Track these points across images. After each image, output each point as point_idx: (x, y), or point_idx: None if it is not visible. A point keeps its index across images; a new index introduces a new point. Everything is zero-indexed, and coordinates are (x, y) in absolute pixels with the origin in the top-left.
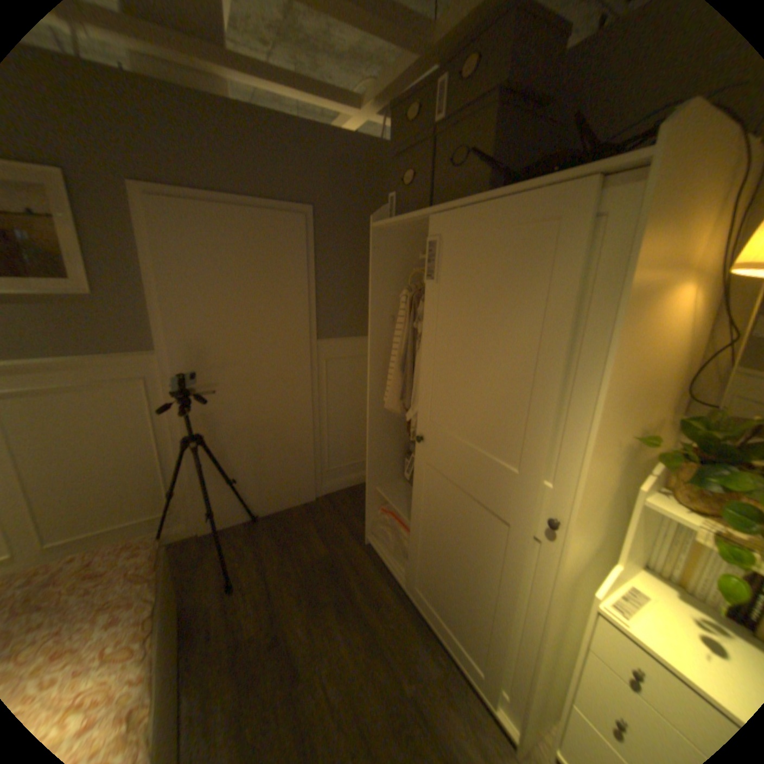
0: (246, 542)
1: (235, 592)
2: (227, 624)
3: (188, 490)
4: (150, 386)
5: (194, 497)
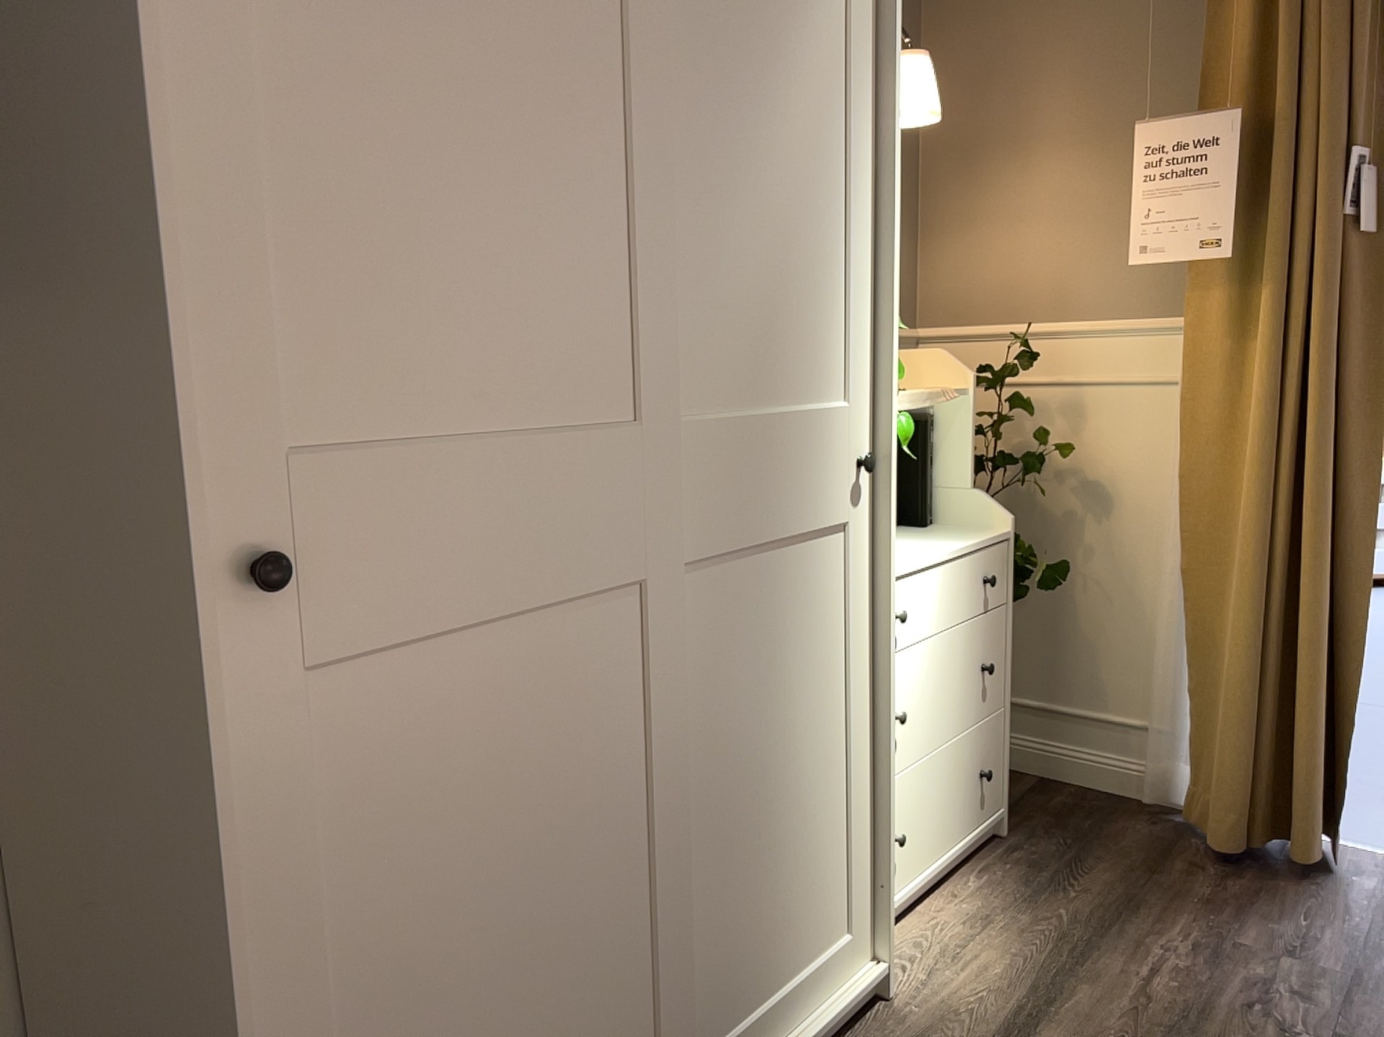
0: None
1: None
2: None
3: None
4: None
5: None
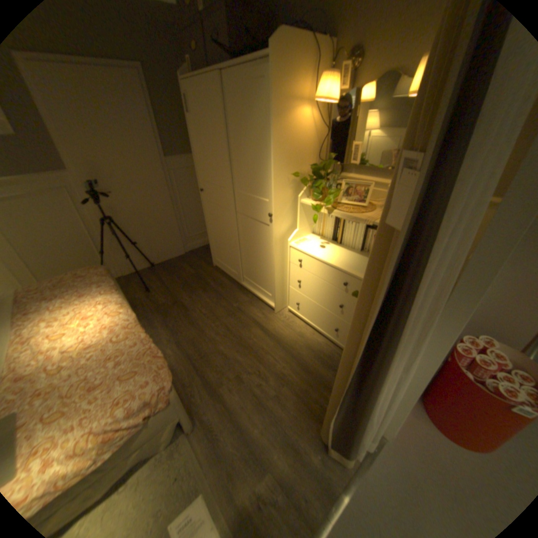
0: (152, 274)
1: (151, 291)
2: (151, 300)
3: (111, 251)
4: (71, 191)
5: (116, 255)
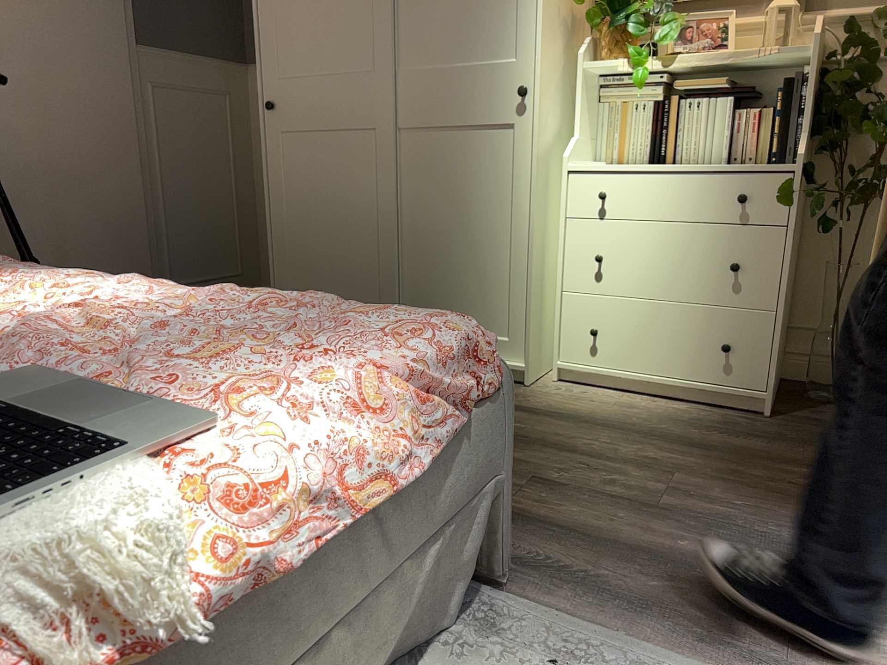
0: None
1: None
2: None
3: None
4: None
5: None
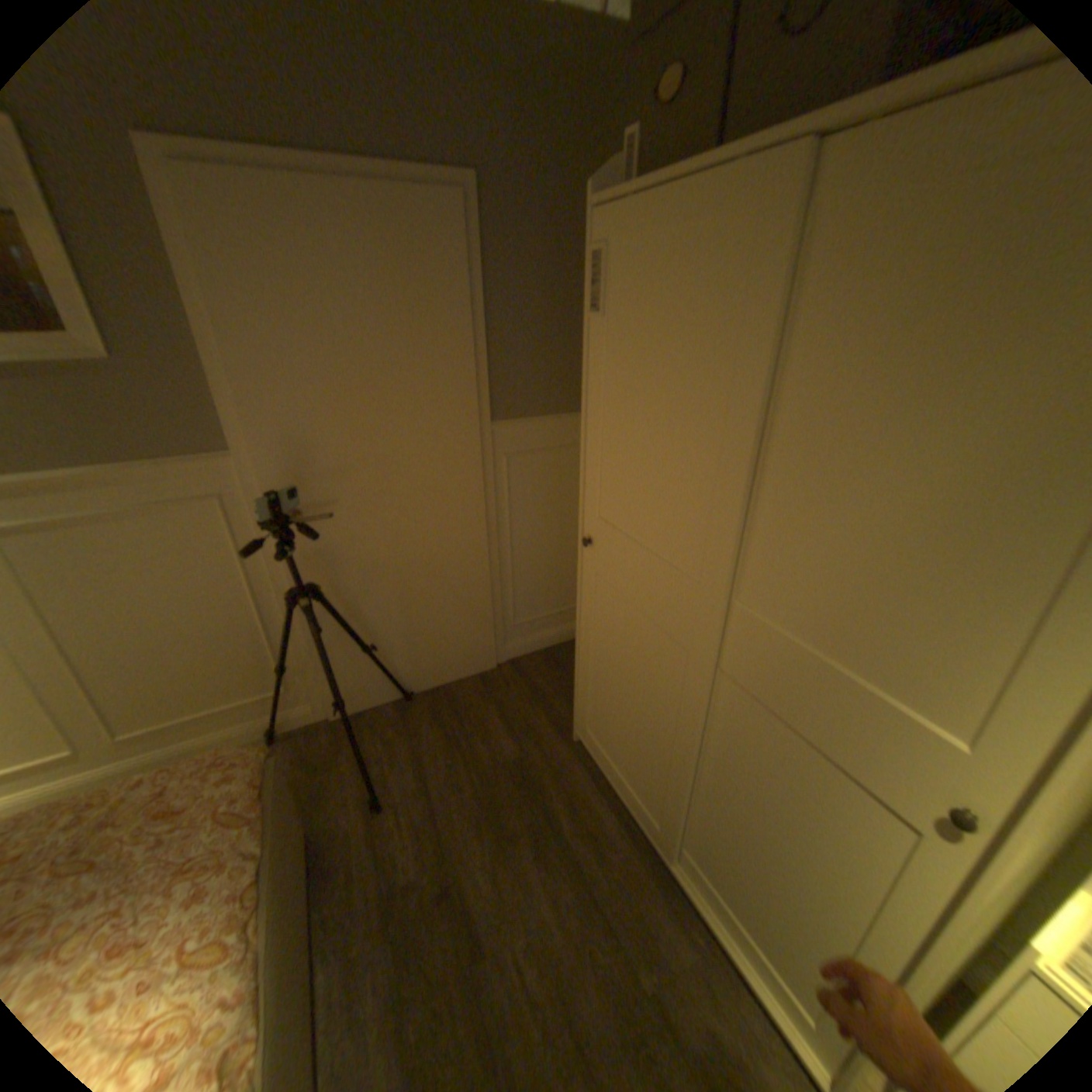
0: (398, 733)
1: (384, 811)
2: (375, 862)
3: (308, 661)
4: (229, 509)
5: (318, 671)
